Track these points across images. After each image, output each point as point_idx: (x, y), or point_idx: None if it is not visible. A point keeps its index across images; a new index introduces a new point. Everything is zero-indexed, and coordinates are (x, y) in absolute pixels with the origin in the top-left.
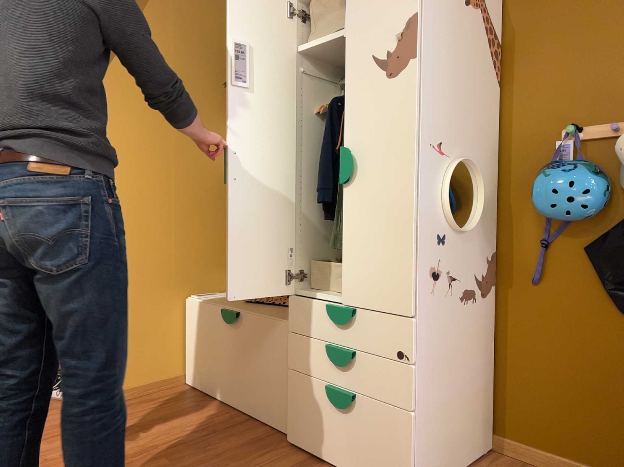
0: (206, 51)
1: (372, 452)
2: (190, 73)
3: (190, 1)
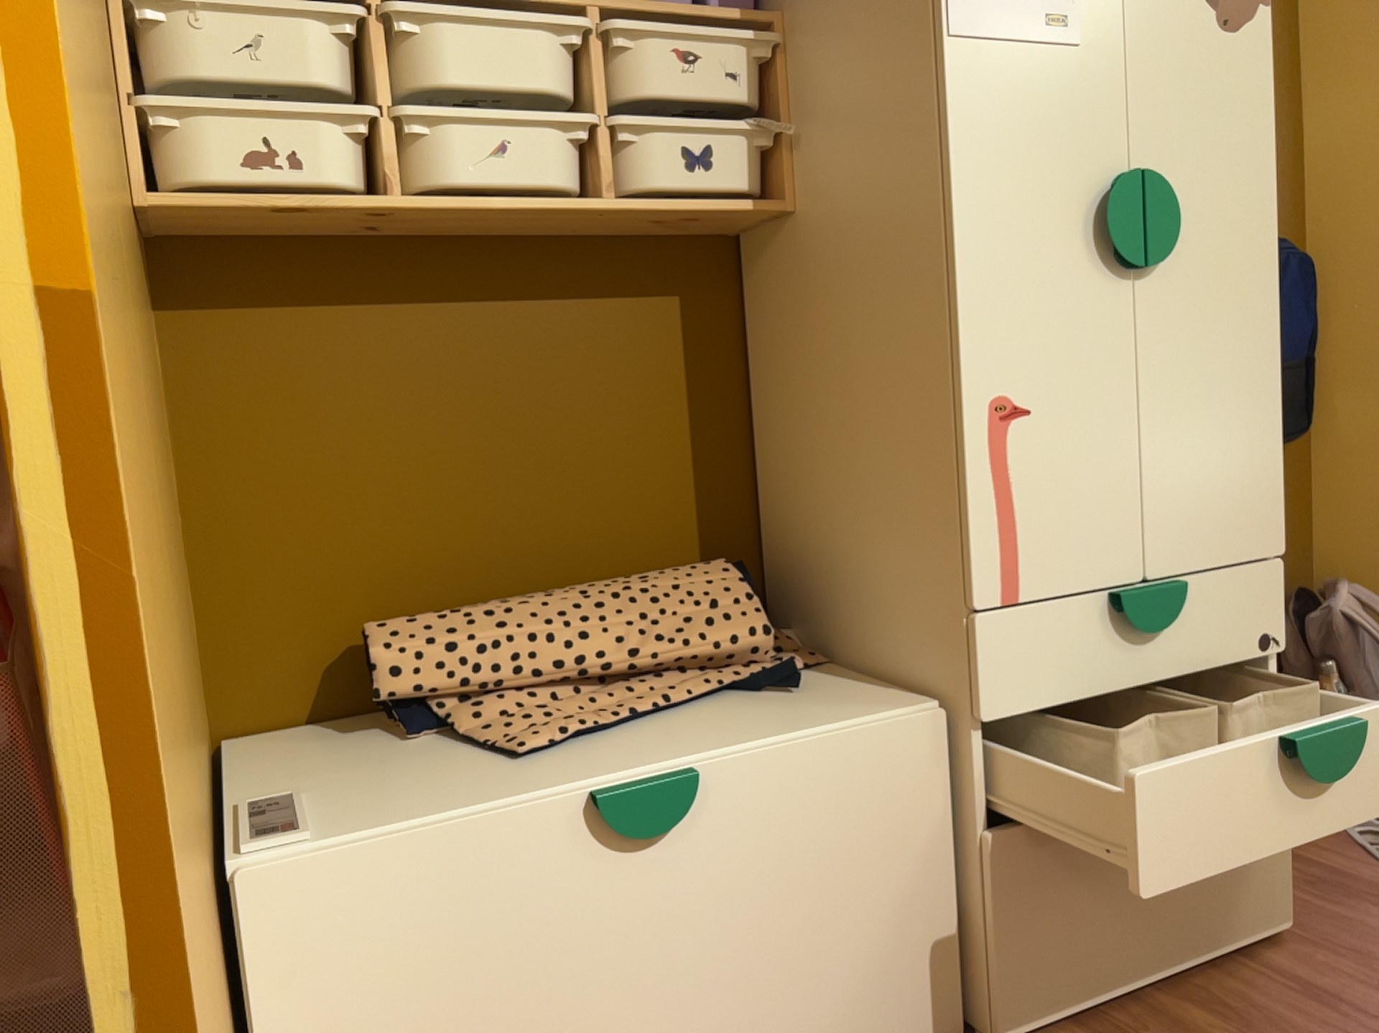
0: None
1: (1224, 879)
2: None
3: None
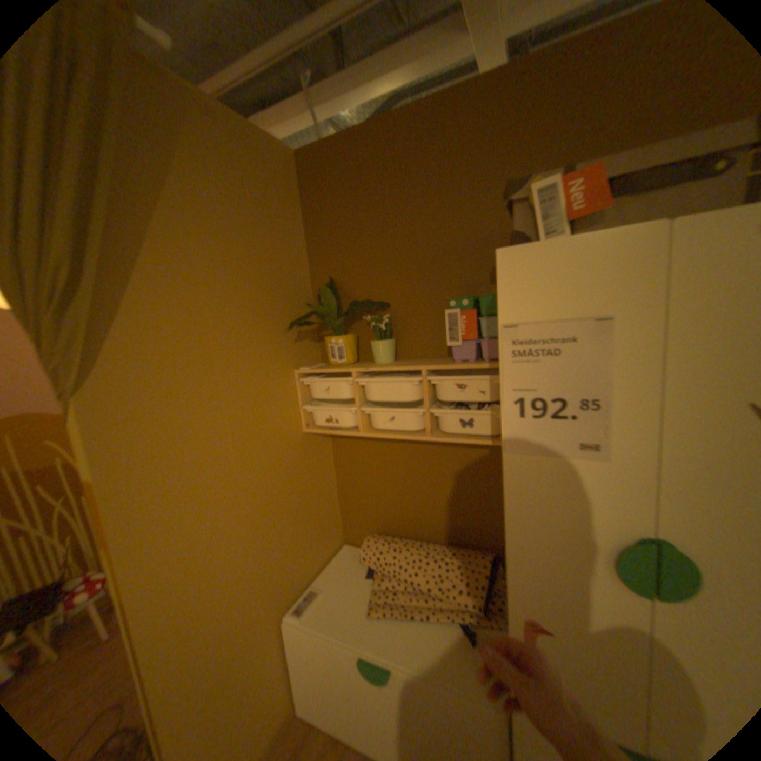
0: (250, 284)
1: None
2: (235, 323)
3: (216, 209)
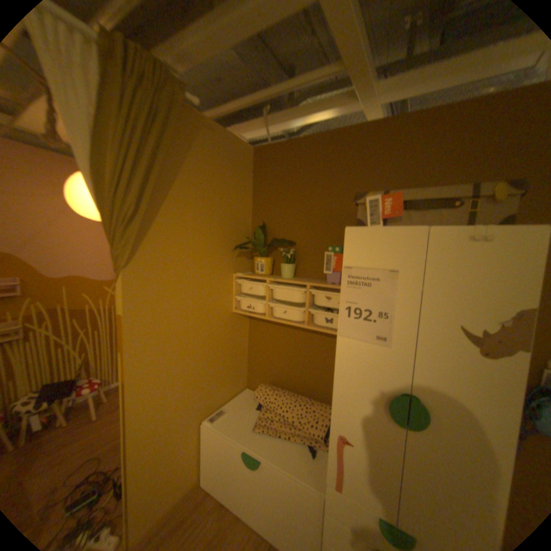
0: (217, 222)
1: None
2: (205, 243)
3: (205, 180)
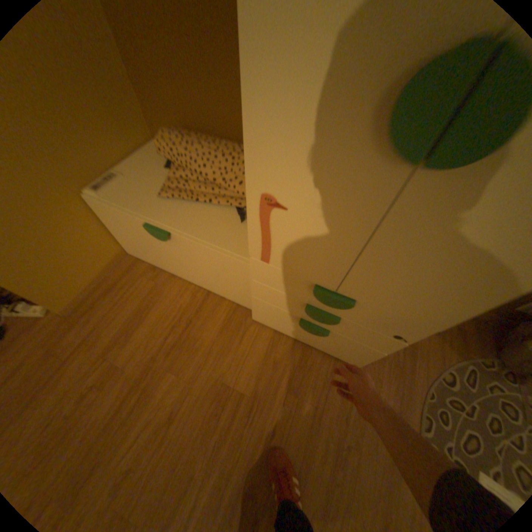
0: None
1: (335, 348)
2: None
3: None
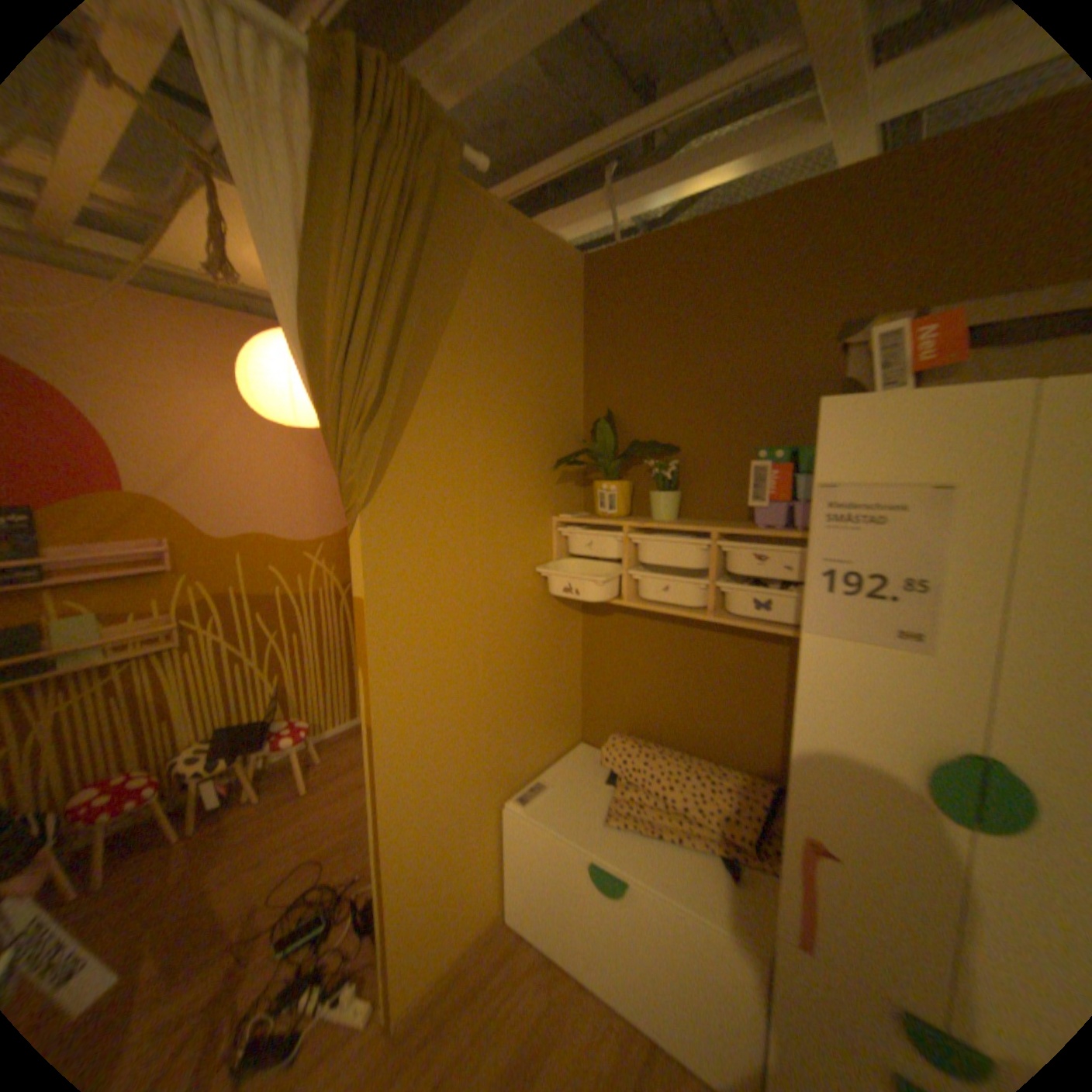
0: (519, 412)
1: None
2: (499, 456)
3: (496, 328)
